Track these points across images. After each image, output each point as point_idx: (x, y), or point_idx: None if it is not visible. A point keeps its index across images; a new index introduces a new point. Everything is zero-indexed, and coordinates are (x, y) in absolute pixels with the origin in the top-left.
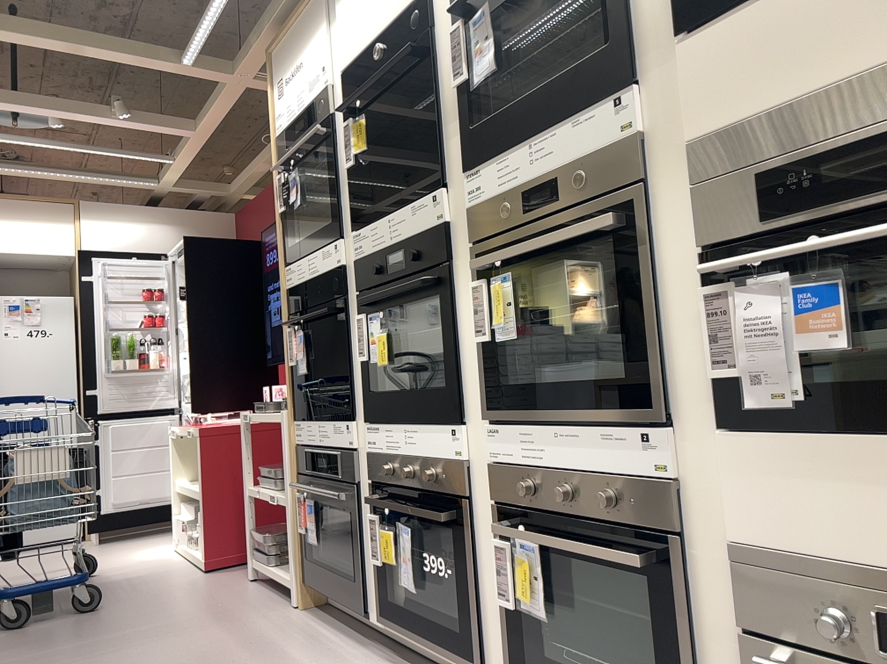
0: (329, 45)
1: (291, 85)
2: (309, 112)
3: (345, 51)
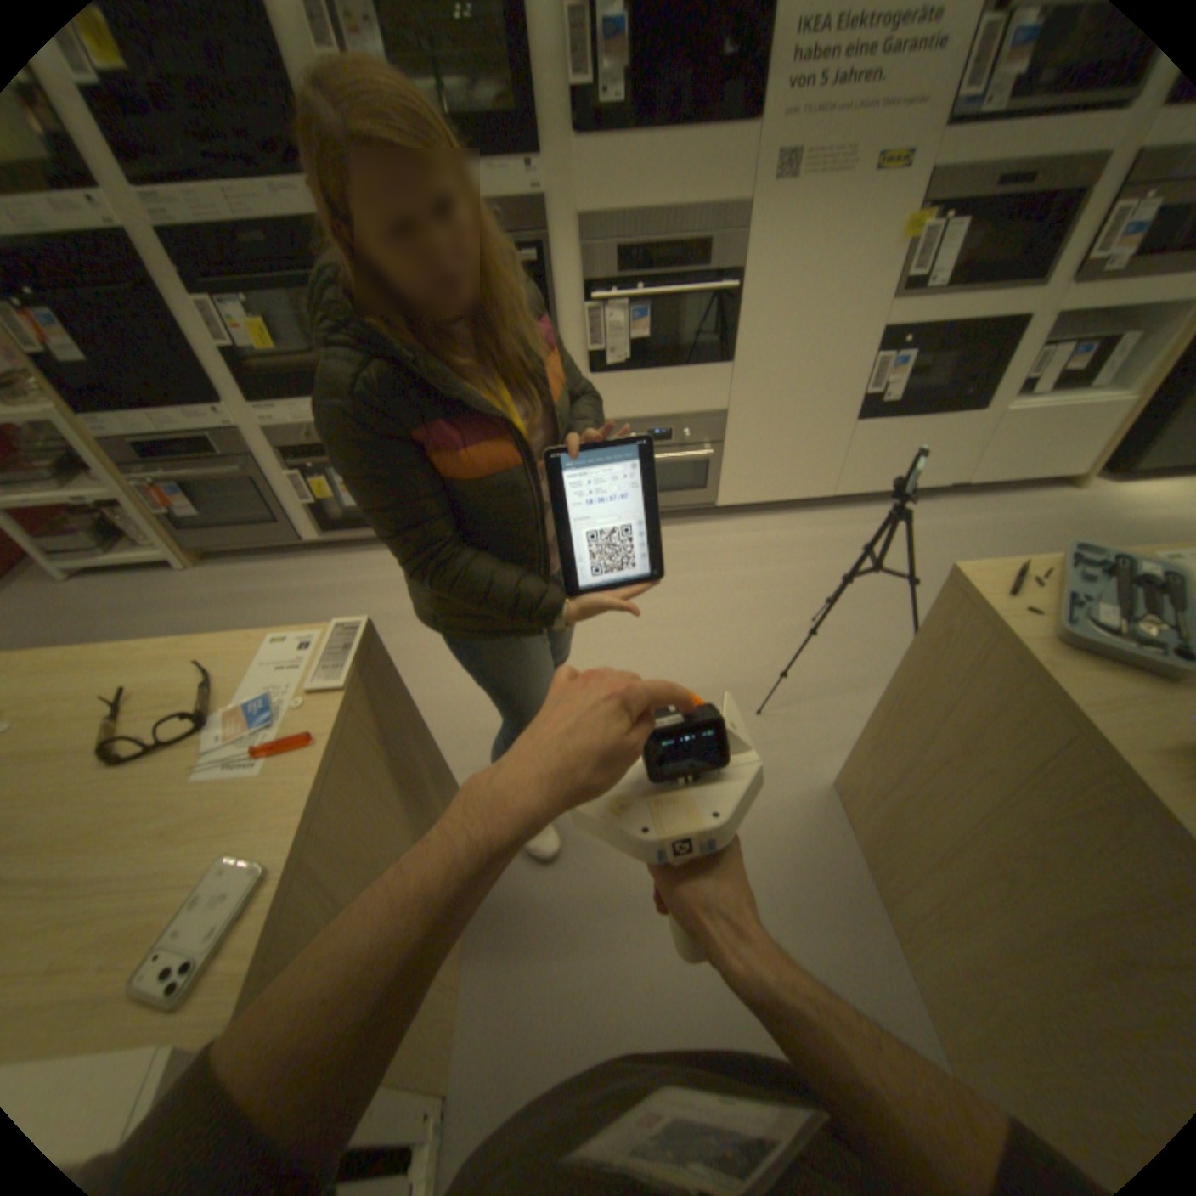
0: None
1: None
2: None
3: None
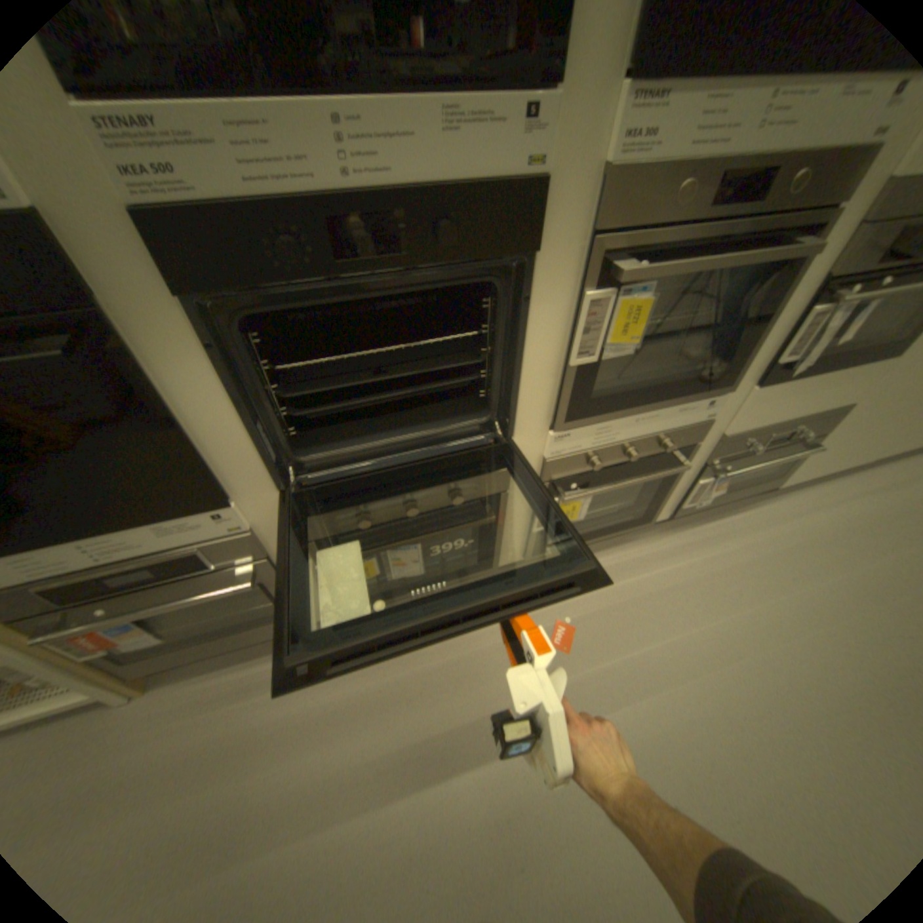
0: None
1: None
2: None
3: None
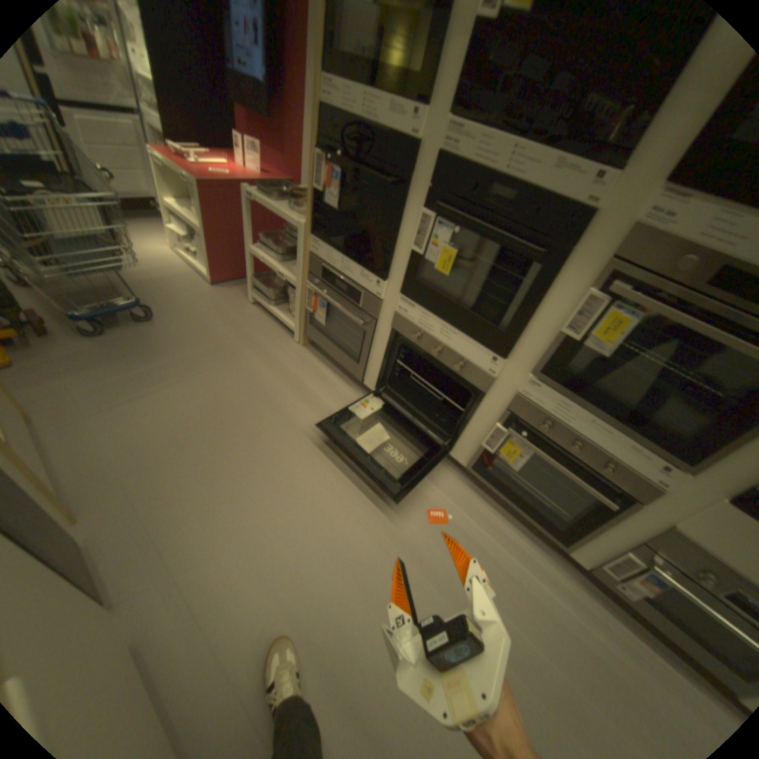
0: None
1: None
2: None
3: None
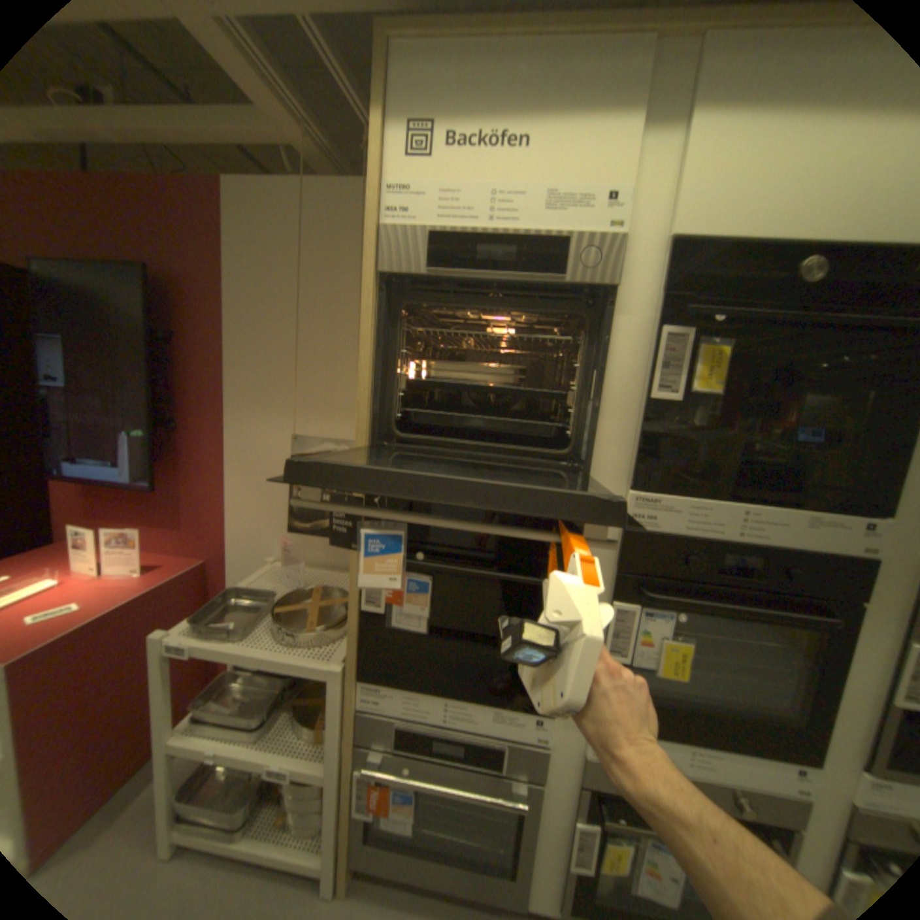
0: (641, 156)
1: (475, 152)
2: (548, 244)
3: (709, 203)
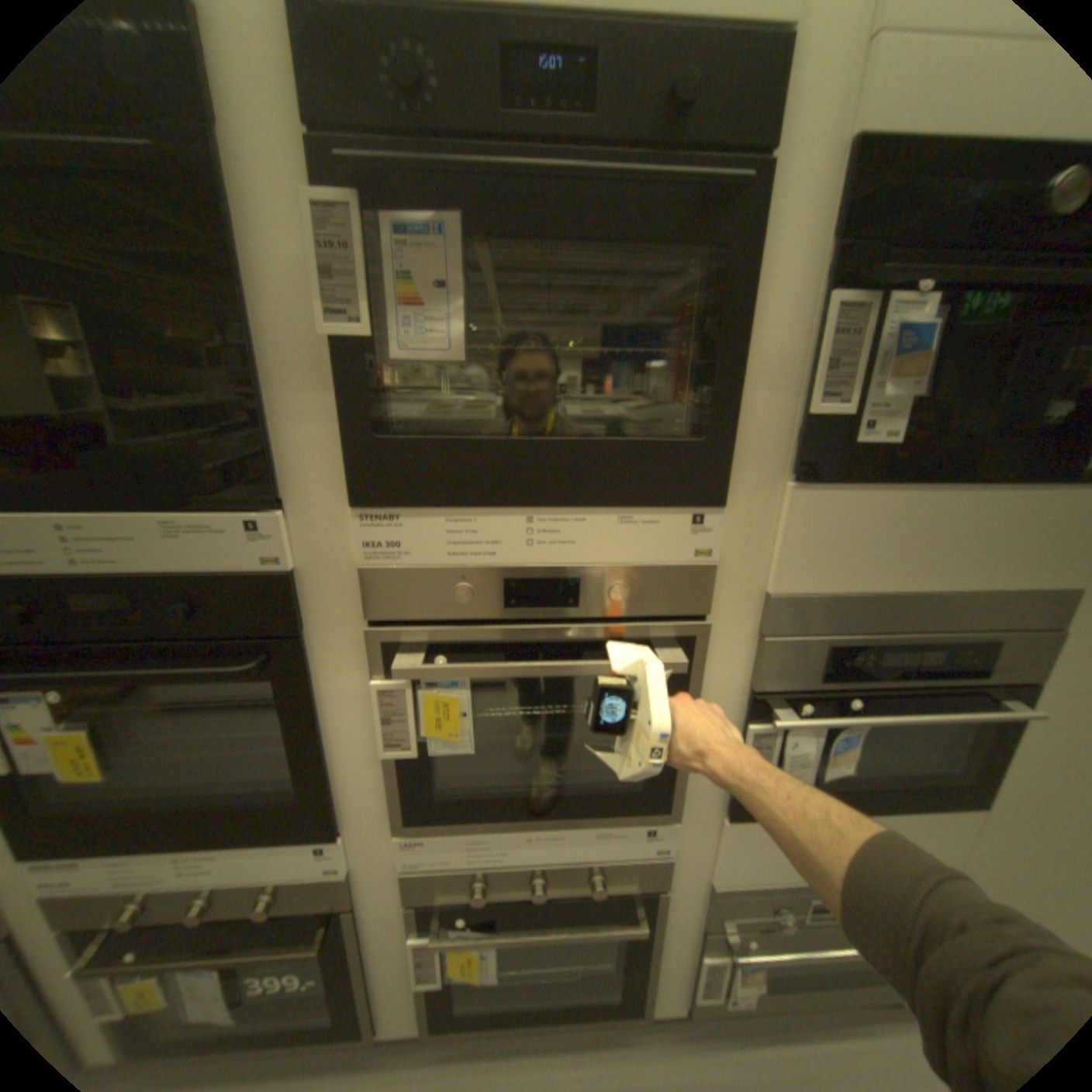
0: None
1: None
2: None
3: None
